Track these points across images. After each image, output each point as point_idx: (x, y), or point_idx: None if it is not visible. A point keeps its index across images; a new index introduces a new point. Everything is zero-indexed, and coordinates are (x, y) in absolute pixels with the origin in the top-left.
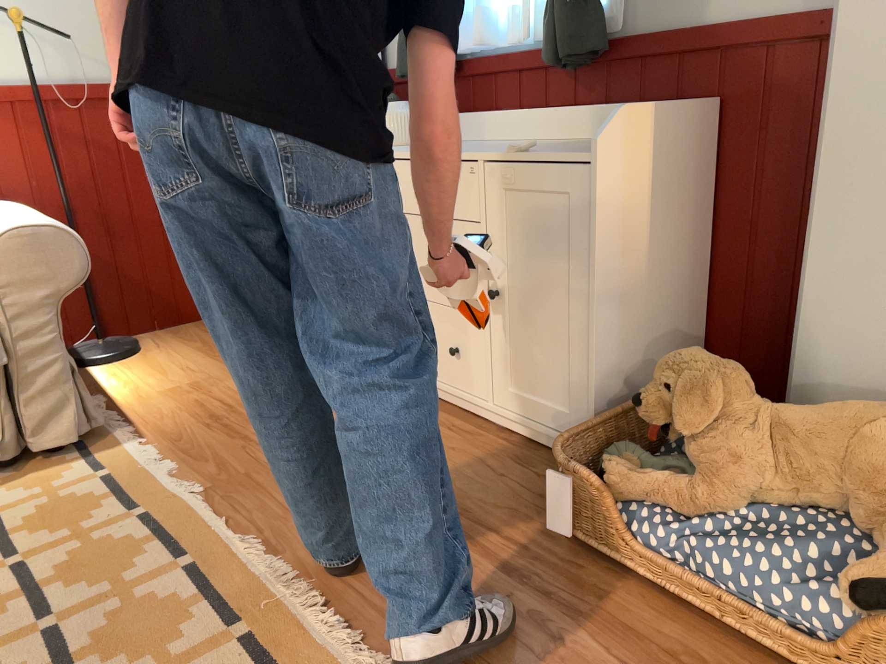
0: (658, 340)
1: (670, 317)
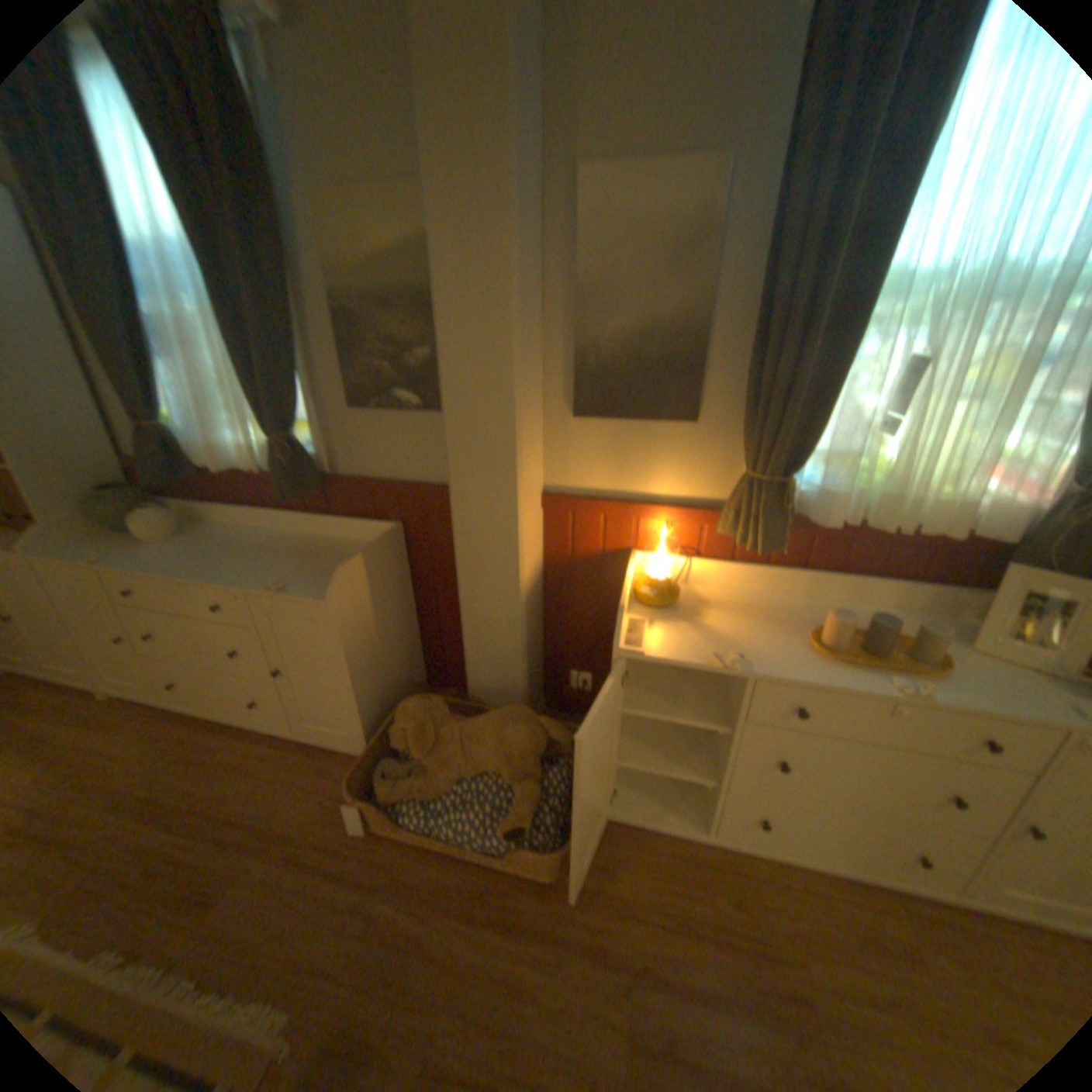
0: (395, 669)
1: (399, 651)
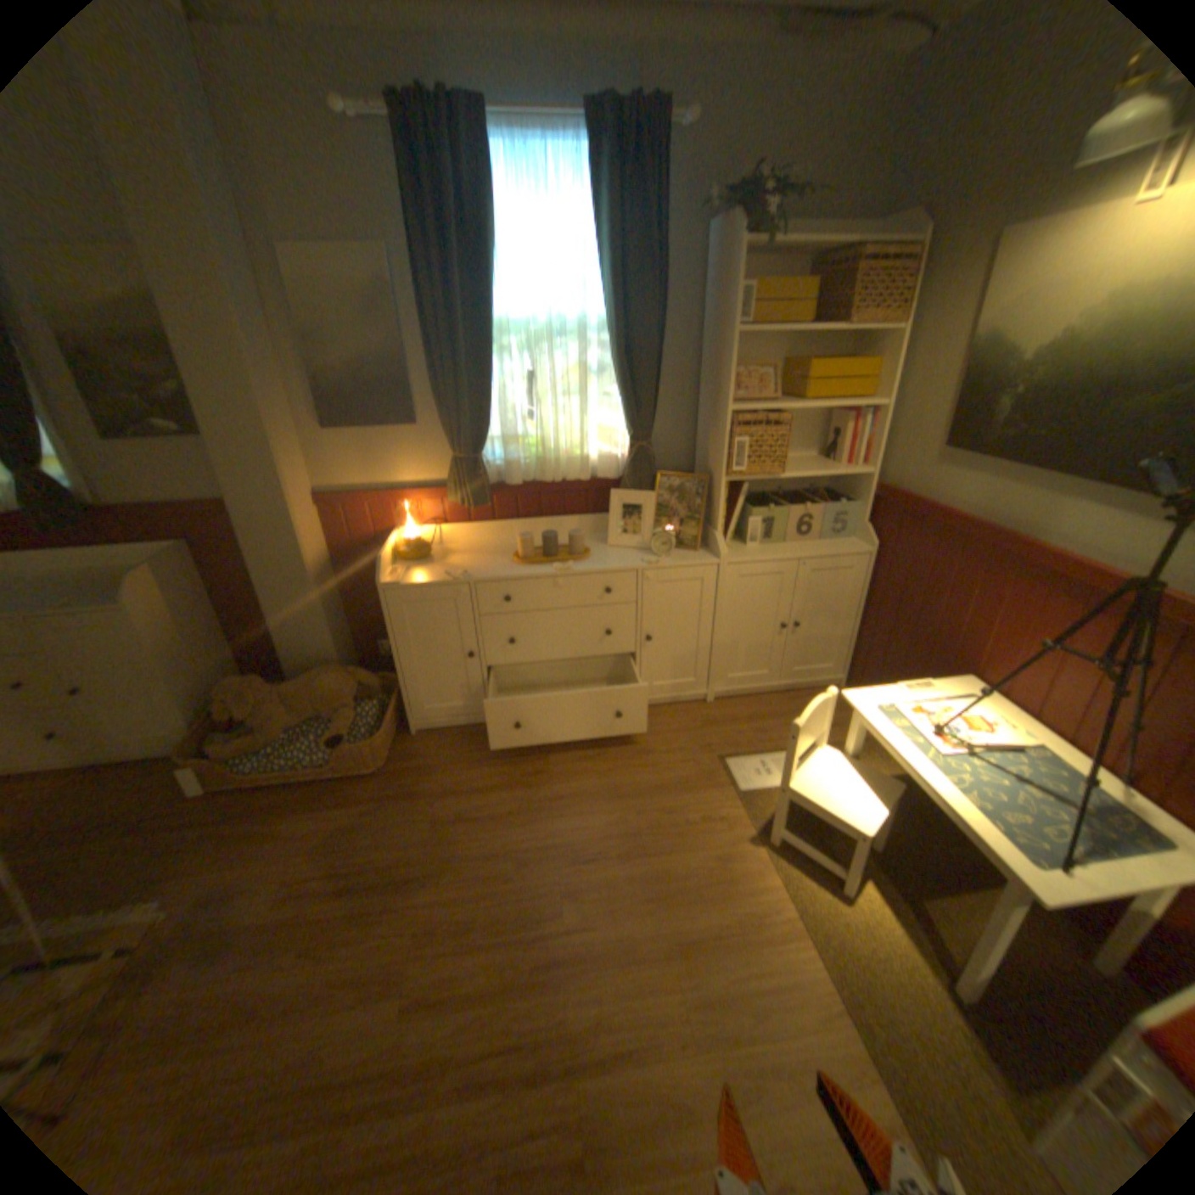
0: (206, 674)
1: (208, 658)
